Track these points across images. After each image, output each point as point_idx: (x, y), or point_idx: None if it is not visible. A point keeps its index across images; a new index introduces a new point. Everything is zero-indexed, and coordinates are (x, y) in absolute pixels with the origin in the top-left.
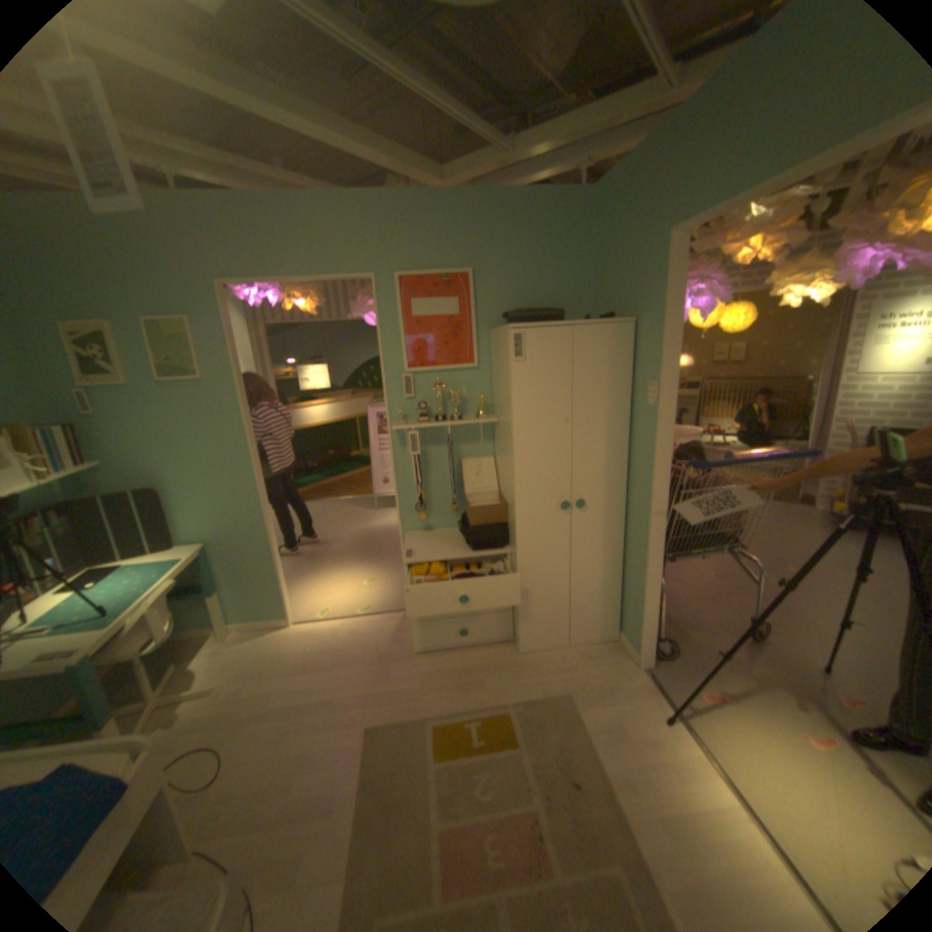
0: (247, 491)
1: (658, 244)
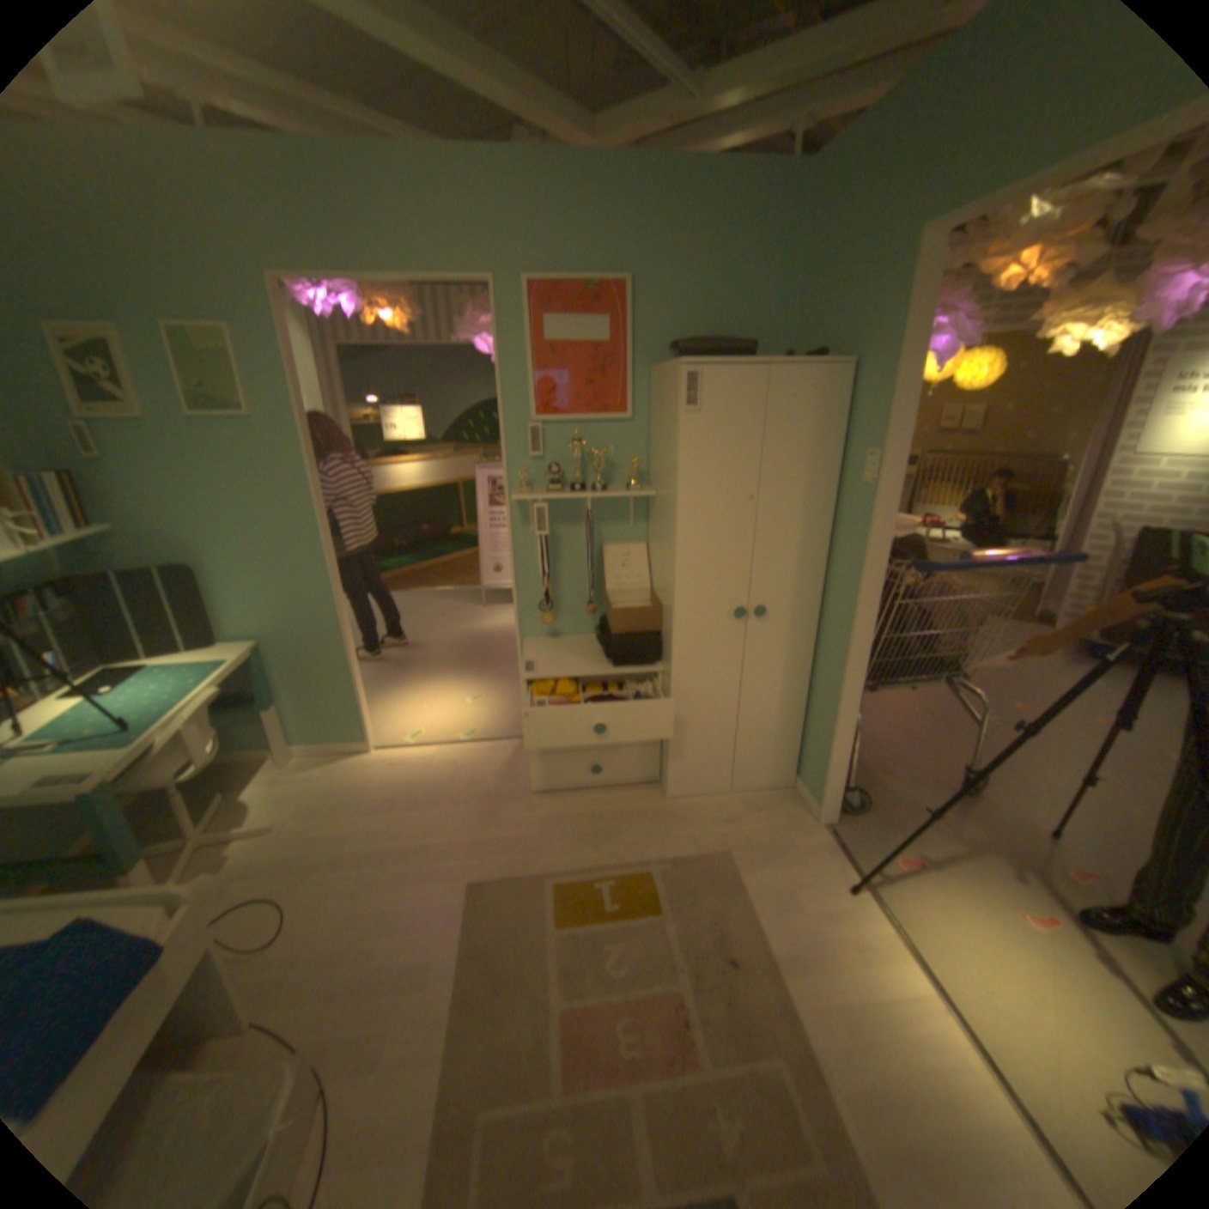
0: (314, 575)
1: (901, 251)
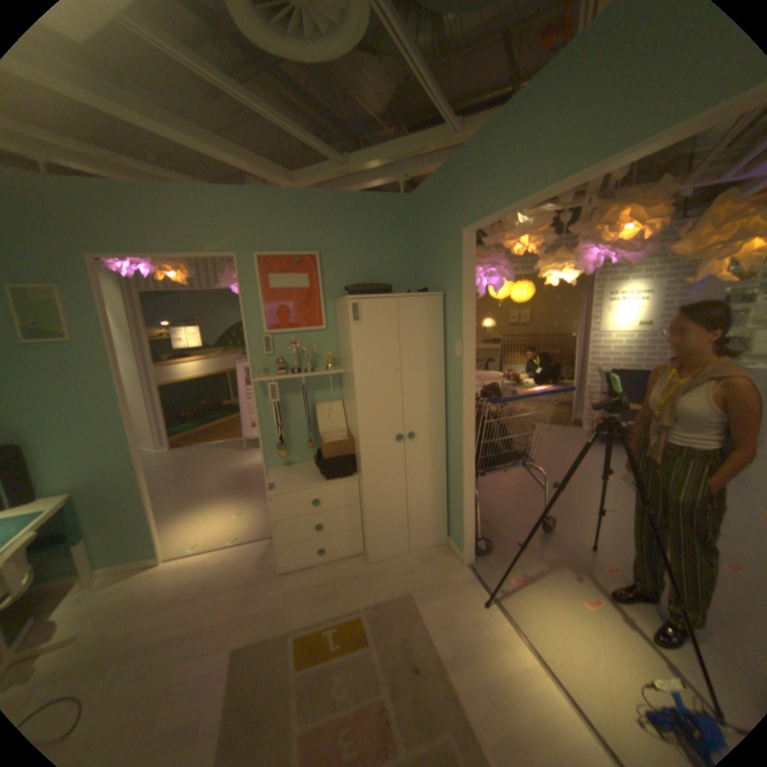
0: (117, 441)
1: (455, 240)
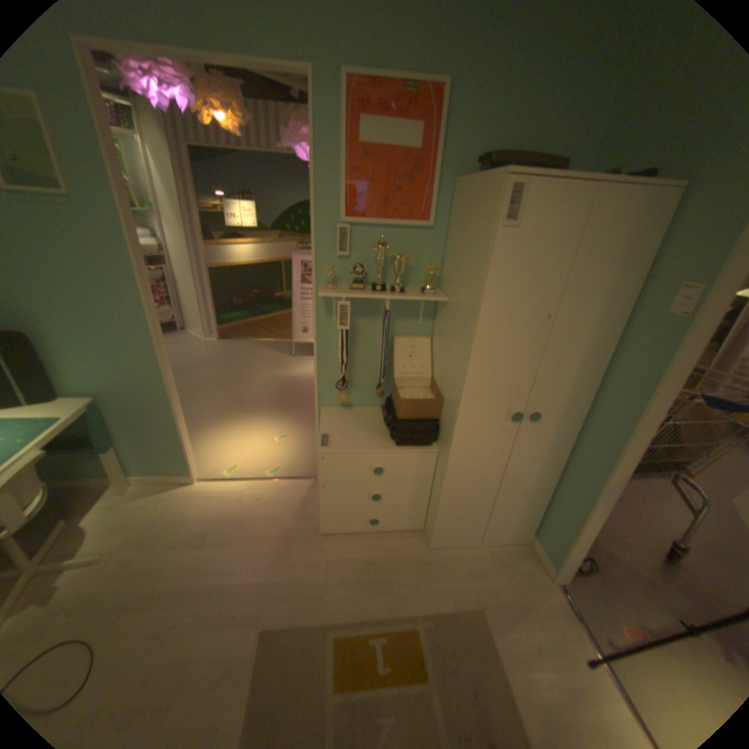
0: (142, 344)
1: None
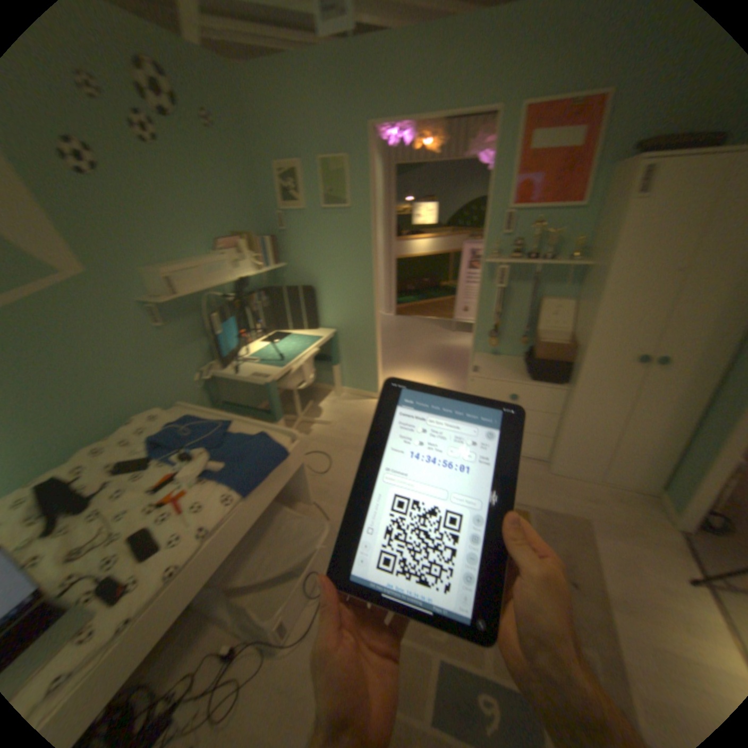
0: (365, 298)
1: None
